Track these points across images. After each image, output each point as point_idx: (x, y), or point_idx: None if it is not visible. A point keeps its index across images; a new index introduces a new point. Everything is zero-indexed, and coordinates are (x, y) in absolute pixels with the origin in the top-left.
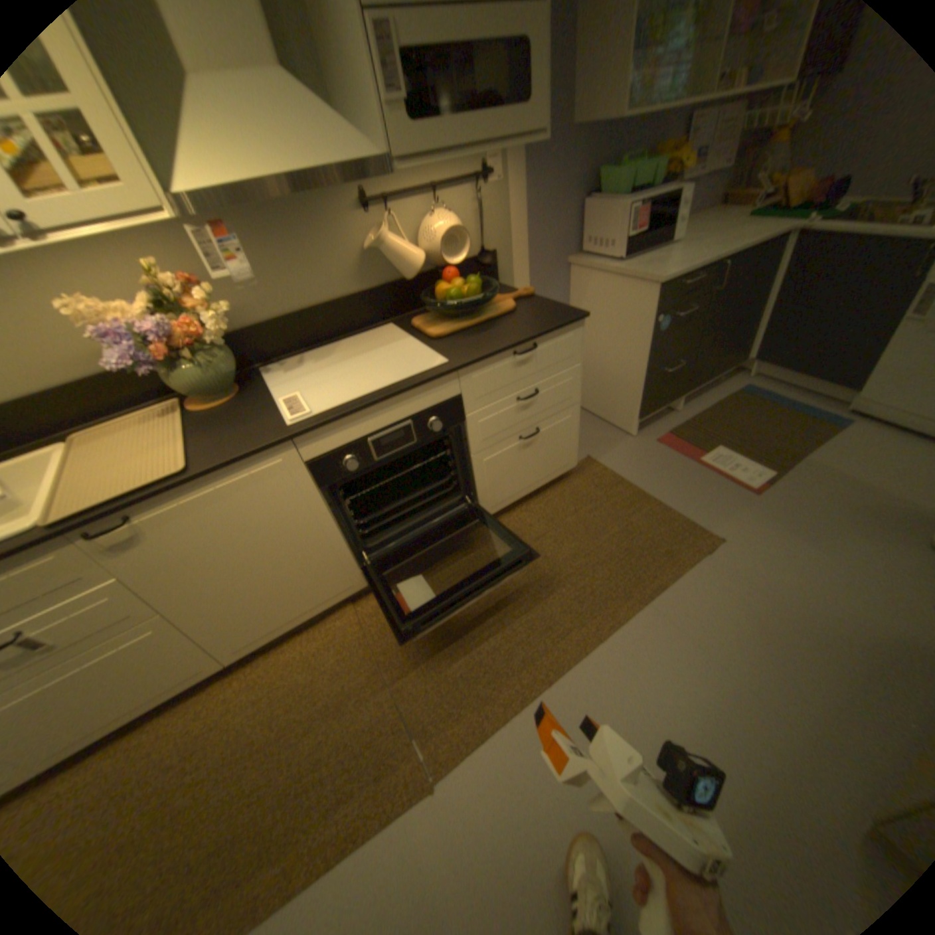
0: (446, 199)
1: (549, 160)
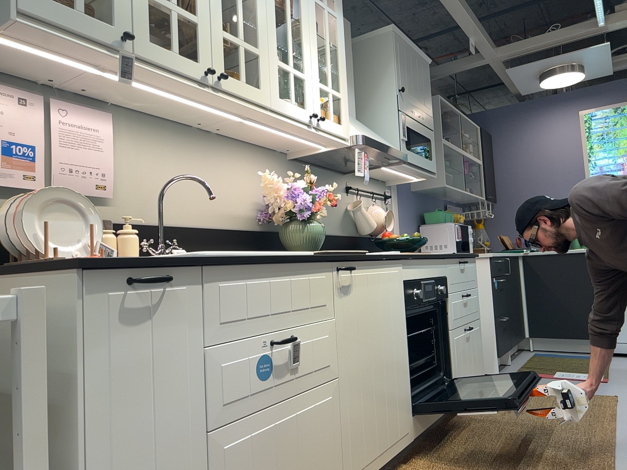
0: (375, 202)
1: (406, 202)
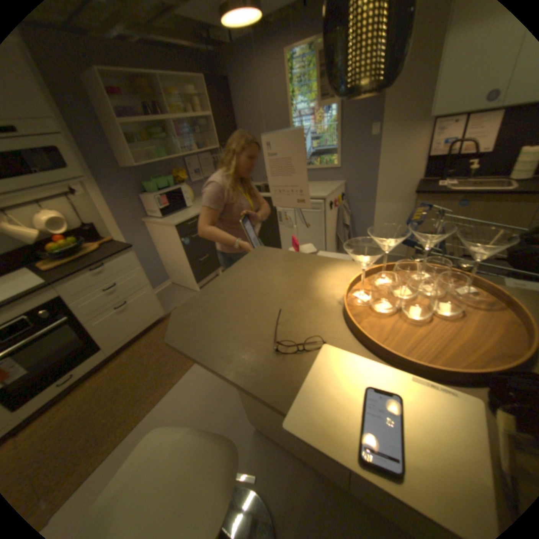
0: (48, 204)
1: (110, 181)
